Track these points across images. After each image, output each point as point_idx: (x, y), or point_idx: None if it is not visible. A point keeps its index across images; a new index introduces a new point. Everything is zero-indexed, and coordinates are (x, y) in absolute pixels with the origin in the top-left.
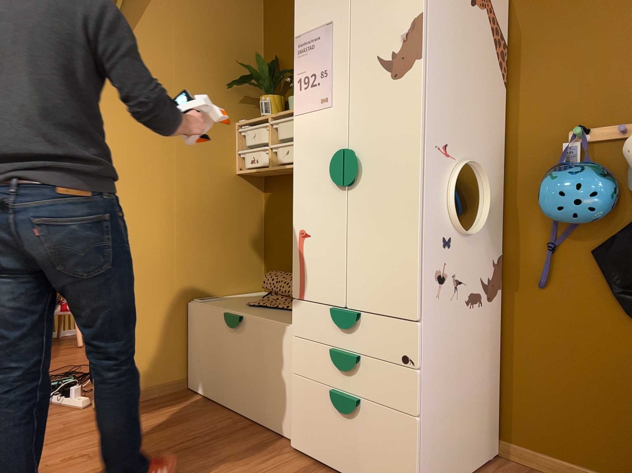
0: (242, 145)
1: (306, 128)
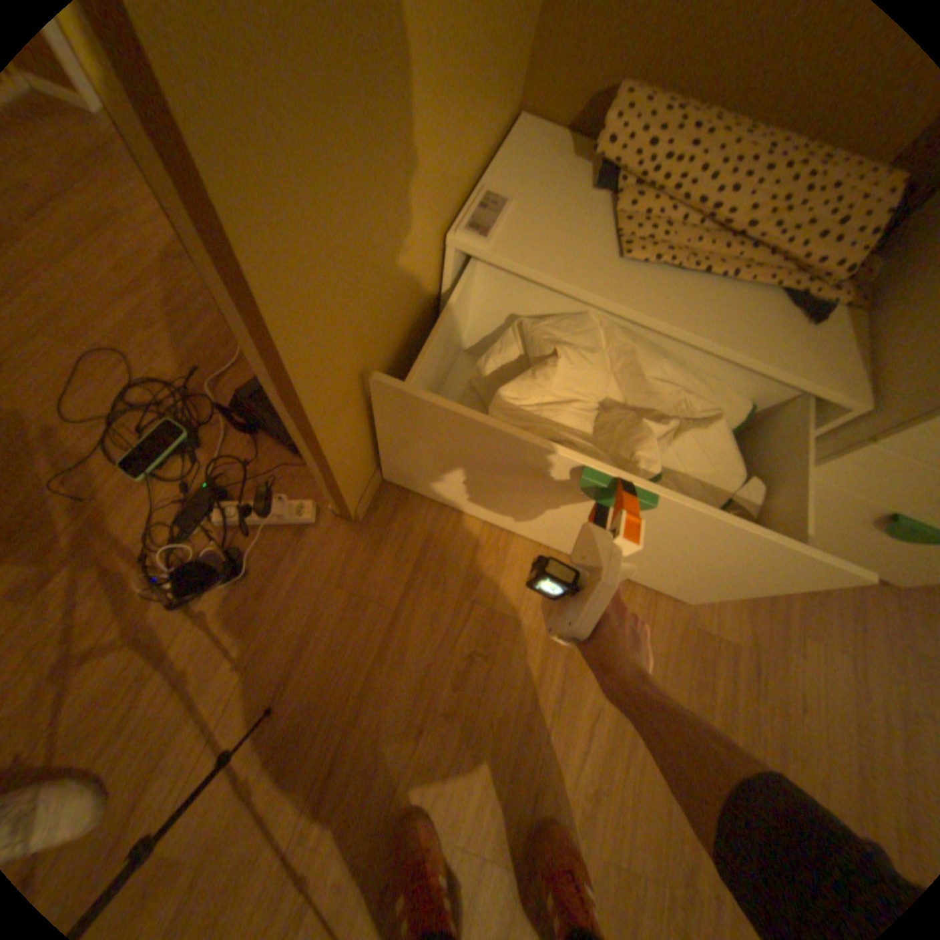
0: None
1: None
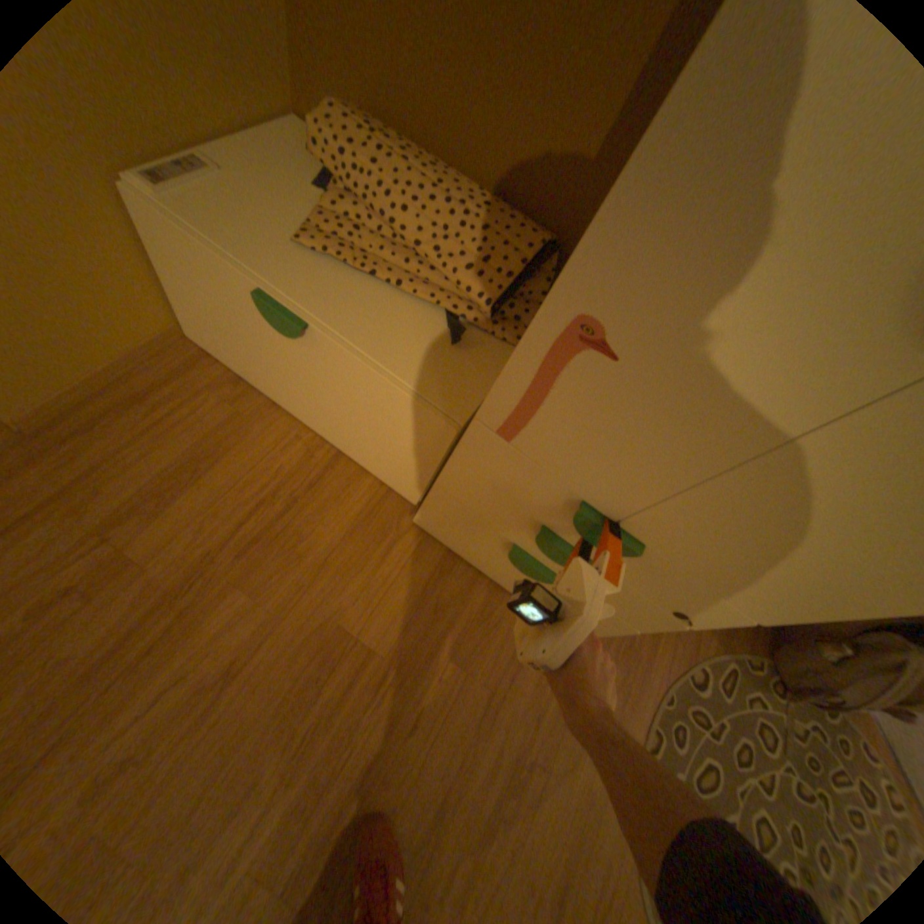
0: None
1: None
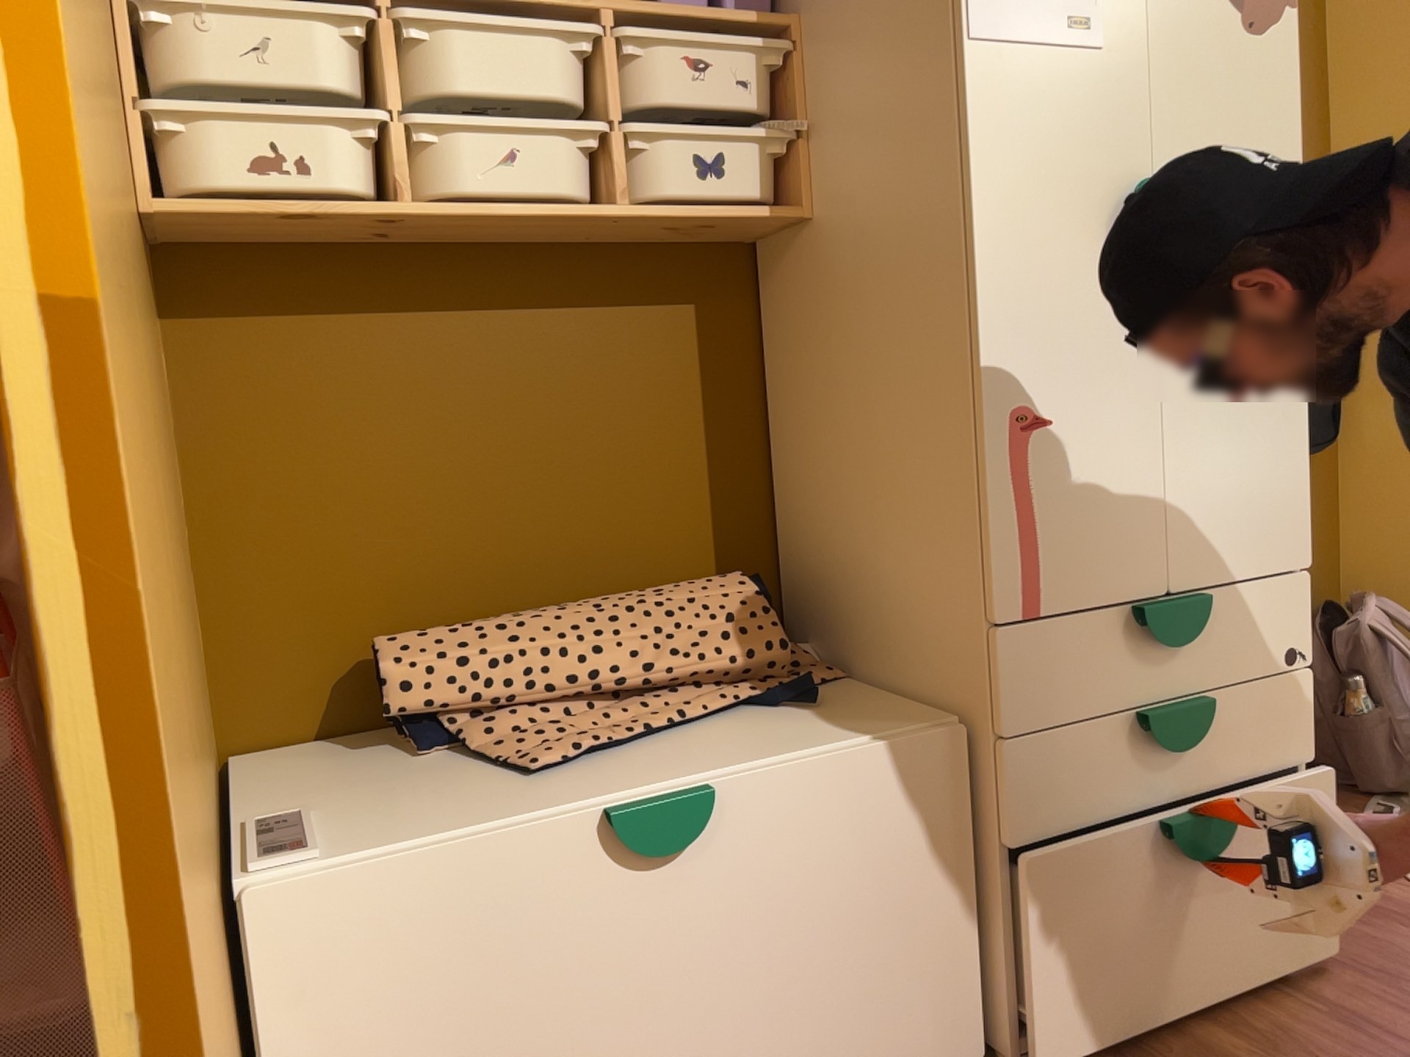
0: (137, 79)
1: (1019, 95)
